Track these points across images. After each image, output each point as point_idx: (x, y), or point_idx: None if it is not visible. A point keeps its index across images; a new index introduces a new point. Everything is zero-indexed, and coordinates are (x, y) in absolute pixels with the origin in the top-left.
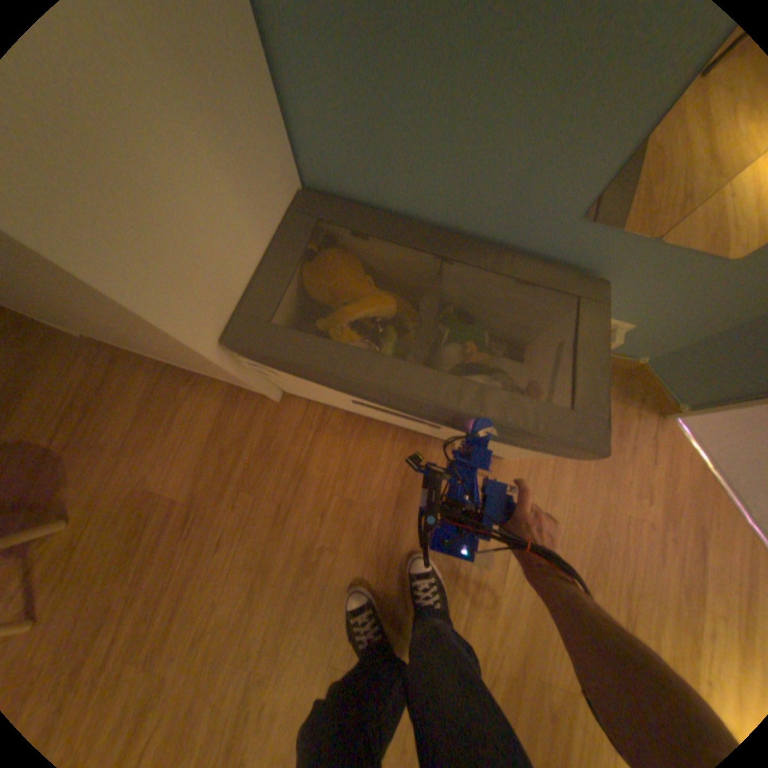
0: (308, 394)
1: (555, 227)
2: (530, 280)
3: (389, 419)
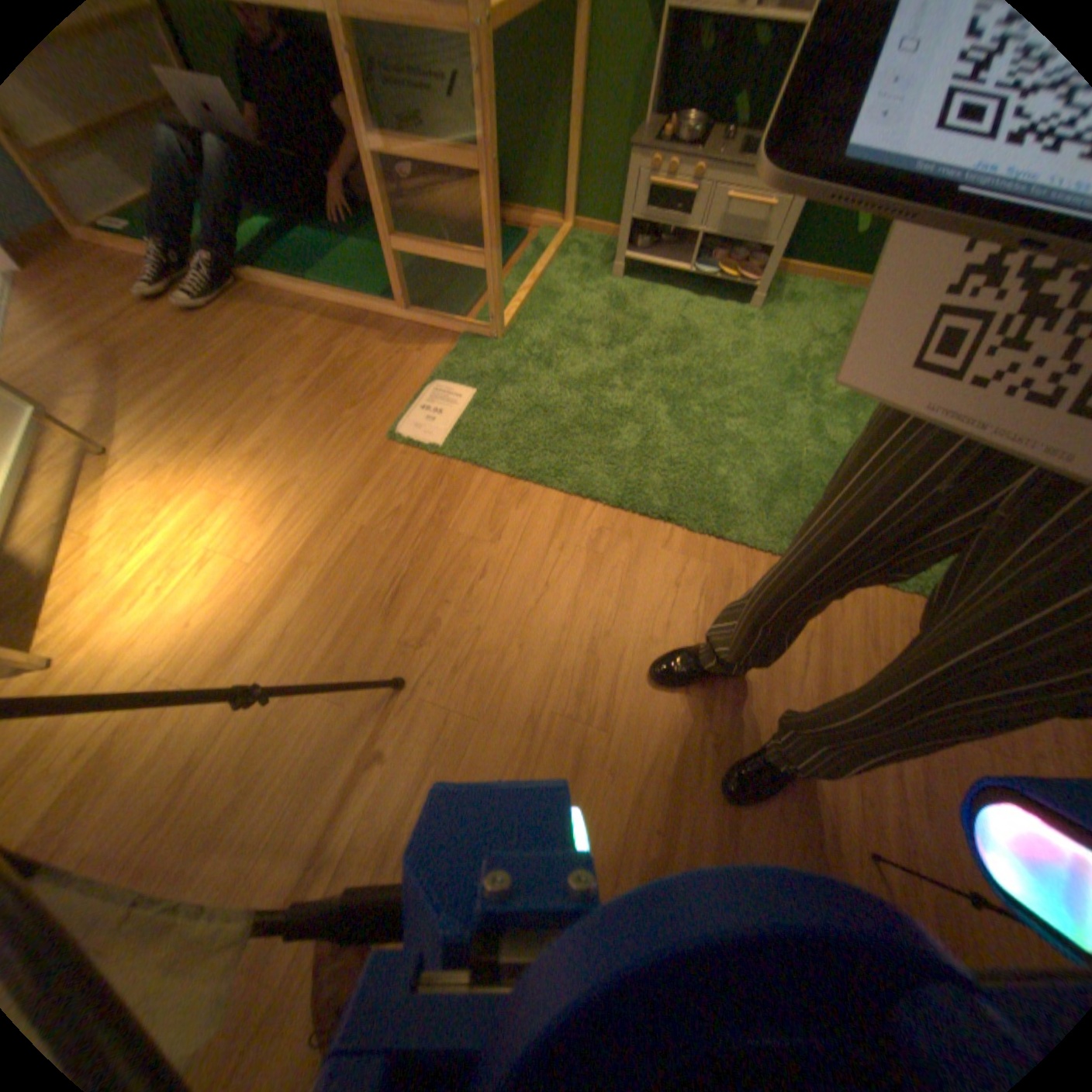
0: None
1: None
2: None
3: None
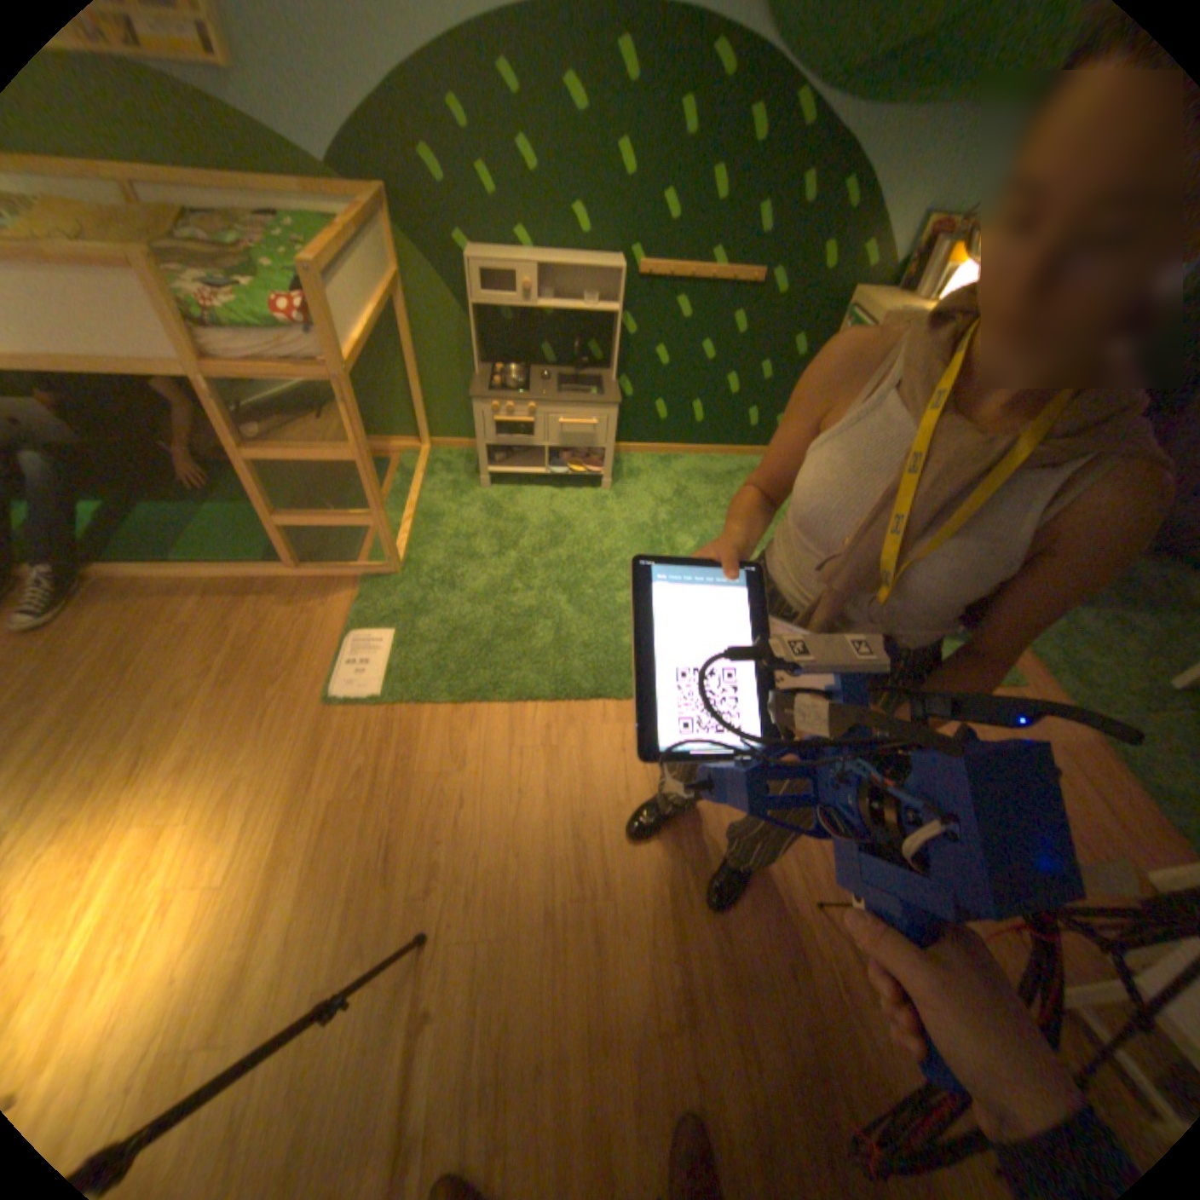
0: None
1: None
2: None
3: None
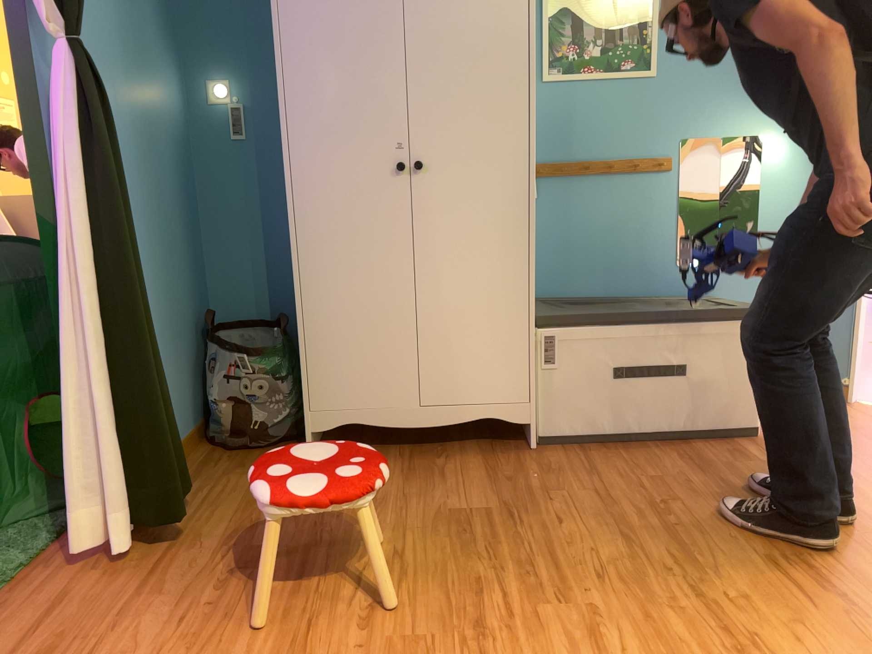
0: (559, 429)
1: (665, 277)
2: (671, 302)
3: (639, 424)
